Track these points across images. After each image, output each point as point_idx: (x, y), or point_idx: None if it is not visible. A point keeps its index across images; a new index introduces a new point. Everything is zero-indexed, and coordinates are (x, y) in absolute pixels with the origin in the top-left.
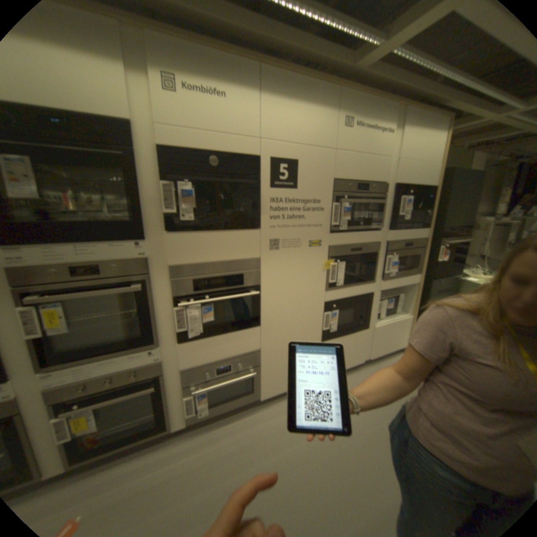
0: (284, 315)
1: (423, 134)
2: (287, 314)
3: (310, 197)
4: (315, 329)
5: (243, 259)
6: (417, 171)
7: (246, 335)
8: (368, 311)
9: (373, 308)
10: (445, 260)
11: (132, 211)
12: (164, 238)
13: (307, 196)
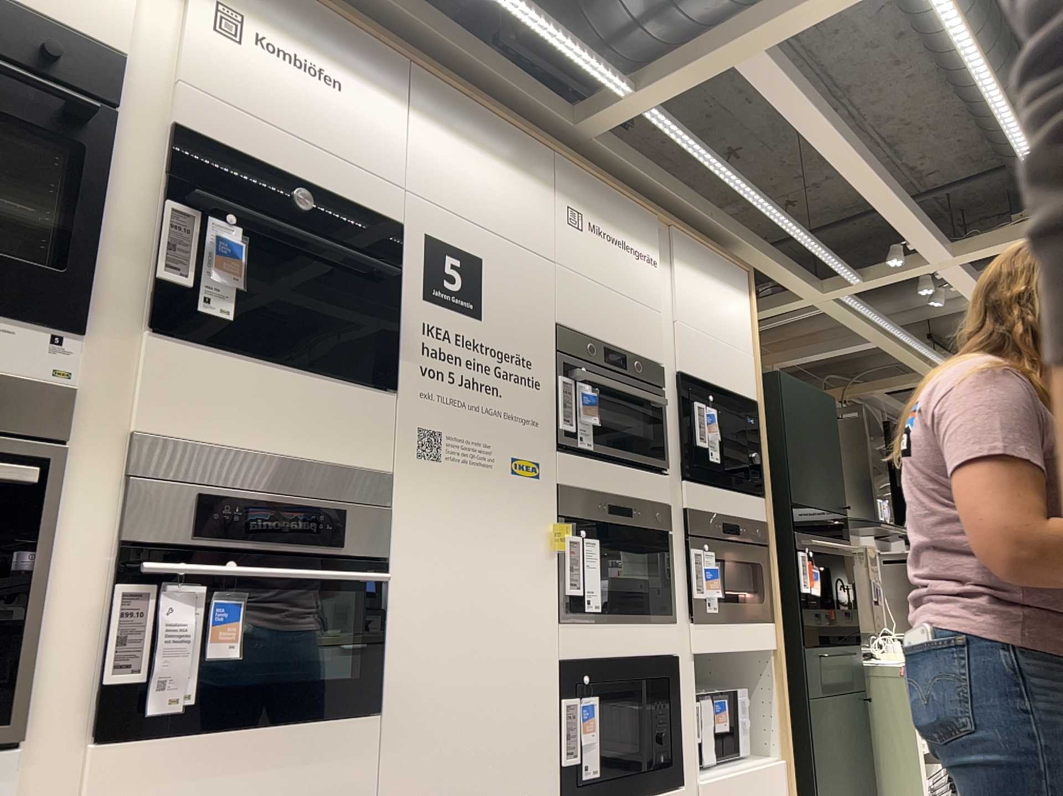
0: (450, 683)
1: (707, 286)
2: (460, 682)
3: (508, 345)
4: (539, 757)
5: (343, 468)
6: (712, 356)
7: (335, 743)
8: (673, 716)
9: (683, 712)
10: (814, 593)
11: (60, 251)
12: (140, 343)
13: (502, 342)
